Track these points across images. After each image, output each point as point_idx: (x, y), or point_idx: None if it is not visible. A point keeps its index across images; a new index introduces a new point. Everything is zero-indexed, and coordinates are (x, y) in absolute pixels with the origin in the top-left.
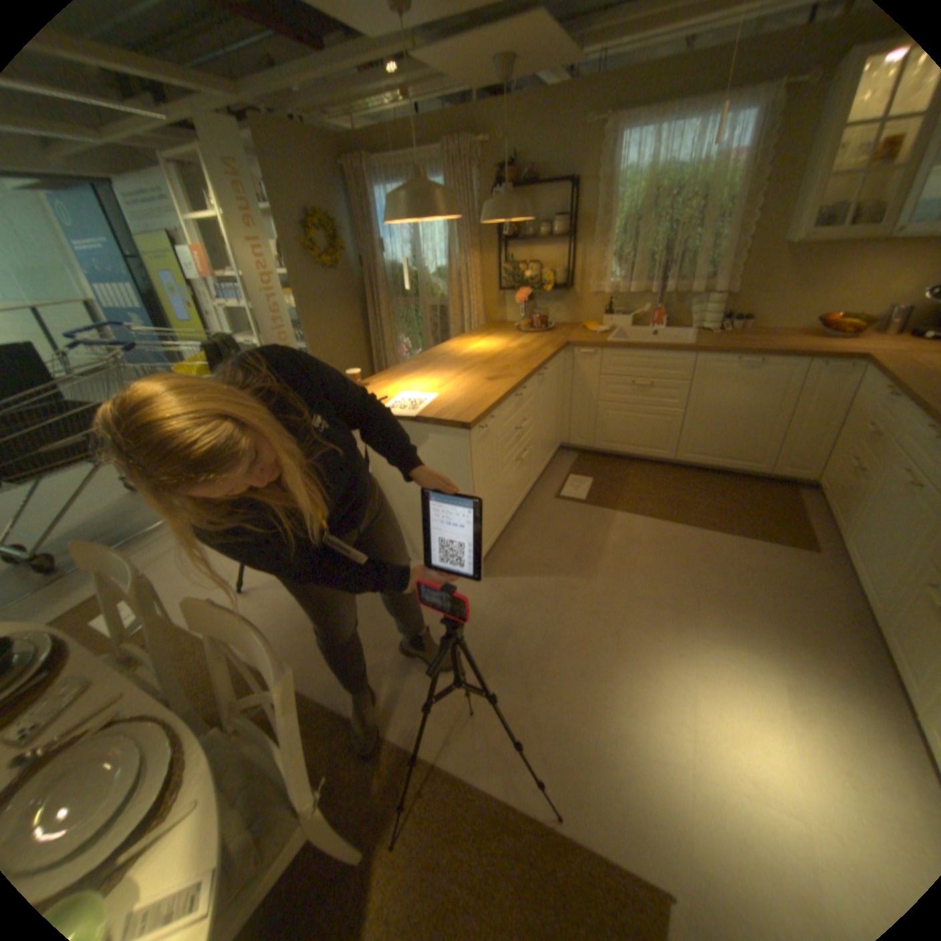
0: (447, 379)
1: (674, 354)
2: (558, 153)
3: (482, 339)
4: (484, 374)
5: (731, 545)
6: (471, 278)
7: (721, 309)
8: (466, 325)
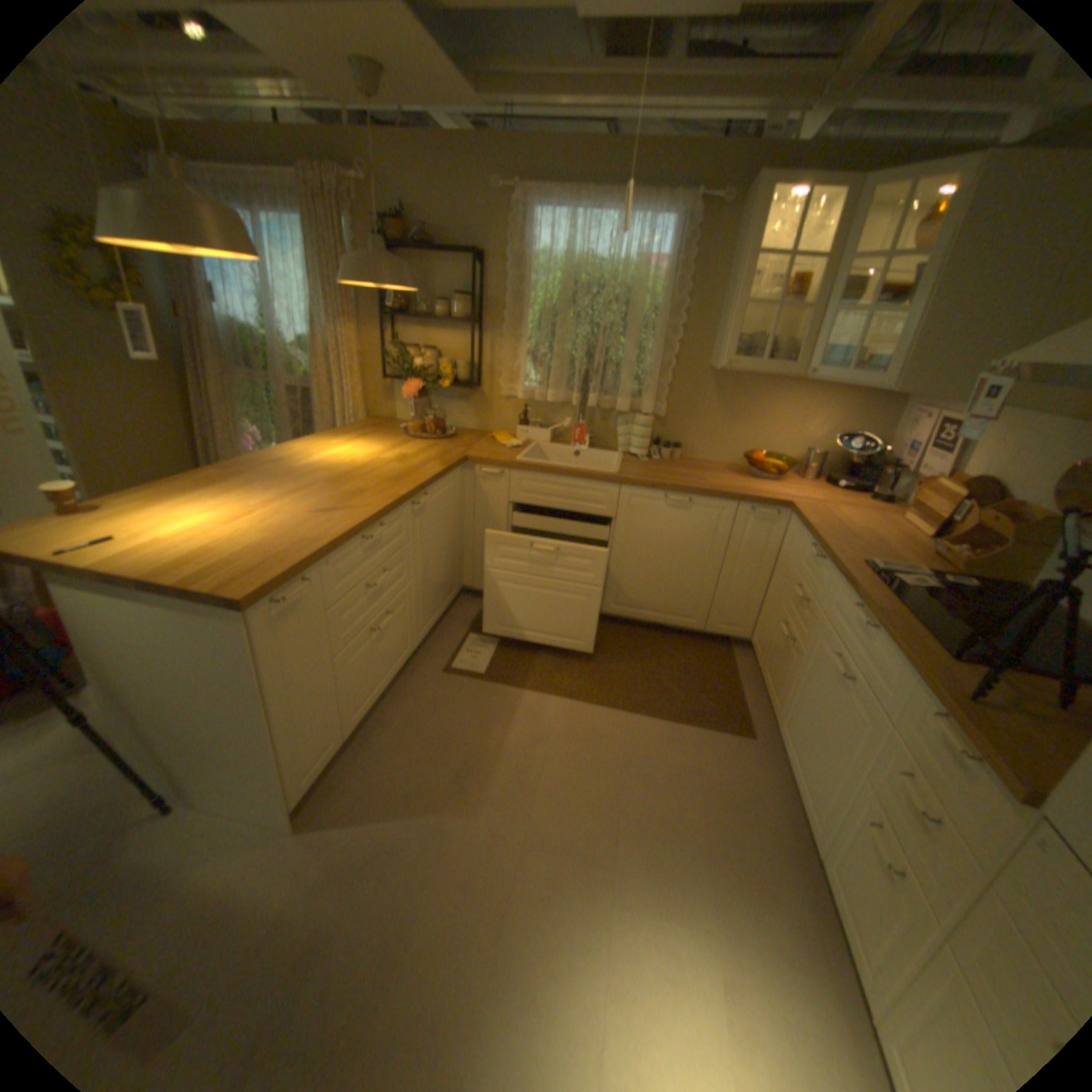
0: (254, 506)
1: (595, 485)
2: (457, 217)
3: (350, 443)
4: (321, 501)
5: (660, 735)
6: (344, 357)
7: (648, 434)
8: (338, 419)
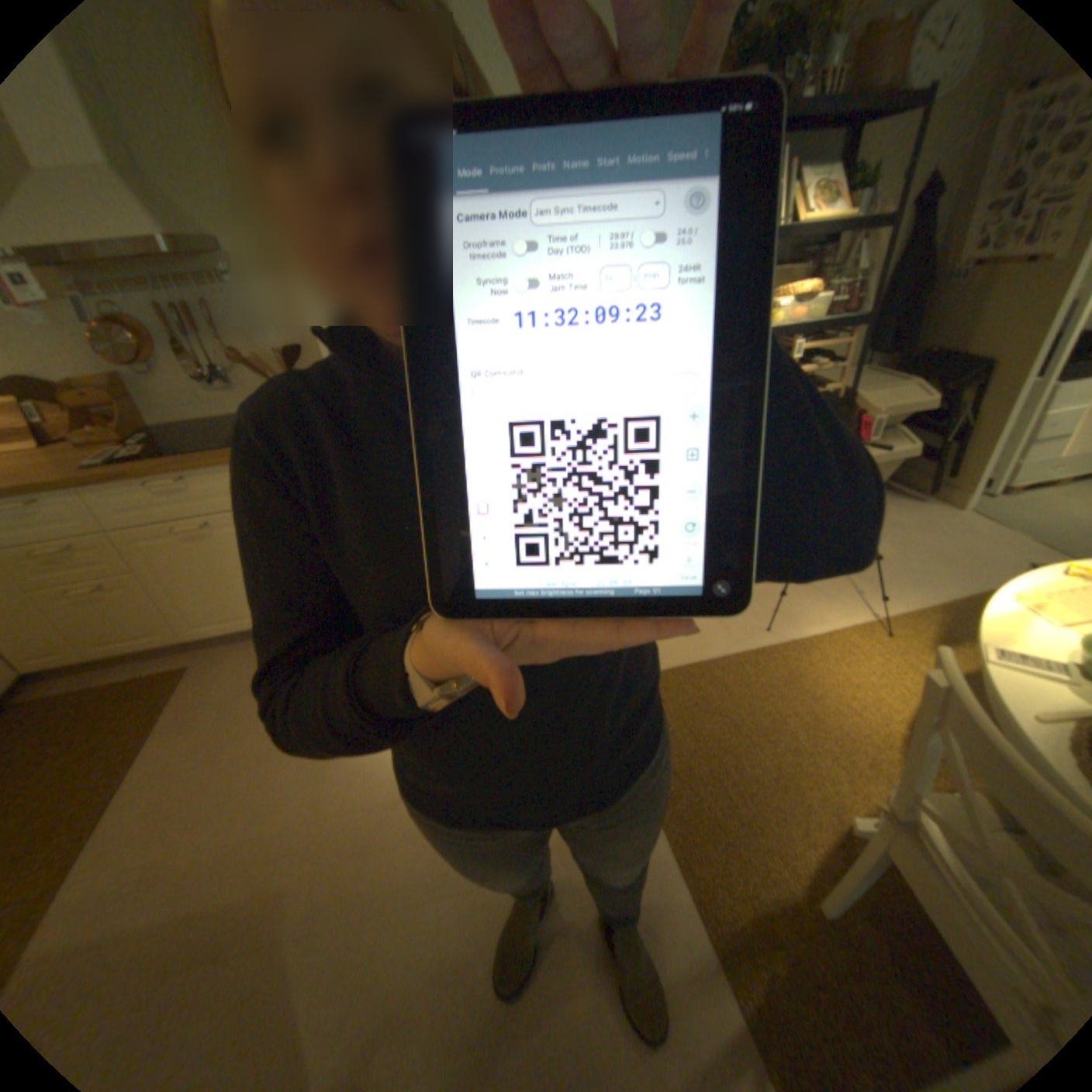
0: None
1: None
2: None
3: None
4: None
5: (164, 744)
6: None
7: None
8: None
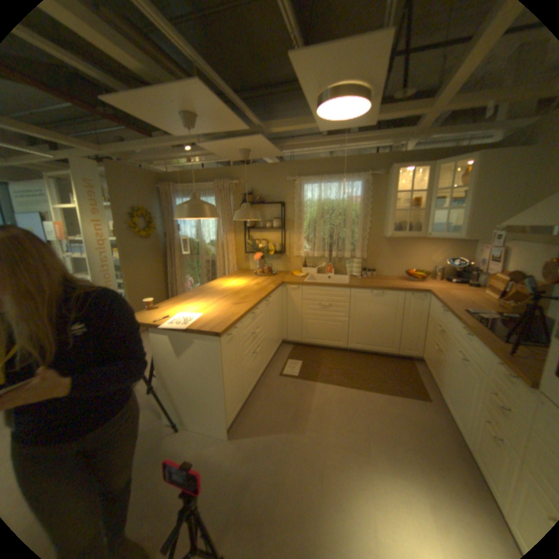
0: (210, 303)
1: (340, 289)
2: (274, 191)
3: (235, 279)
4: (234, 300)
5: (384, 401)
6: (230, 246)
7: (360, 266)
8: (227, 271)
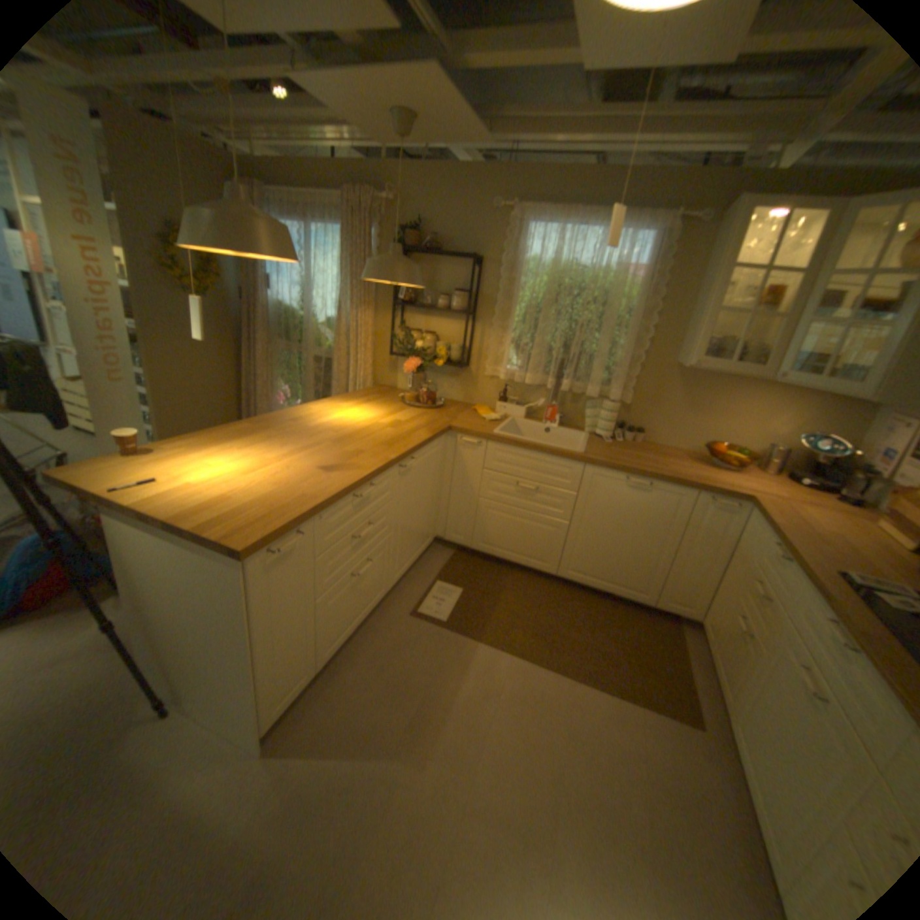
0: (270, 459)
1: (562, 461)
2: (464, 229)
3: (356, 406)
4: (325, 458)
5: (607, 711)
6: (361, 336)
7: (615, 418)
8: (350, 385)
